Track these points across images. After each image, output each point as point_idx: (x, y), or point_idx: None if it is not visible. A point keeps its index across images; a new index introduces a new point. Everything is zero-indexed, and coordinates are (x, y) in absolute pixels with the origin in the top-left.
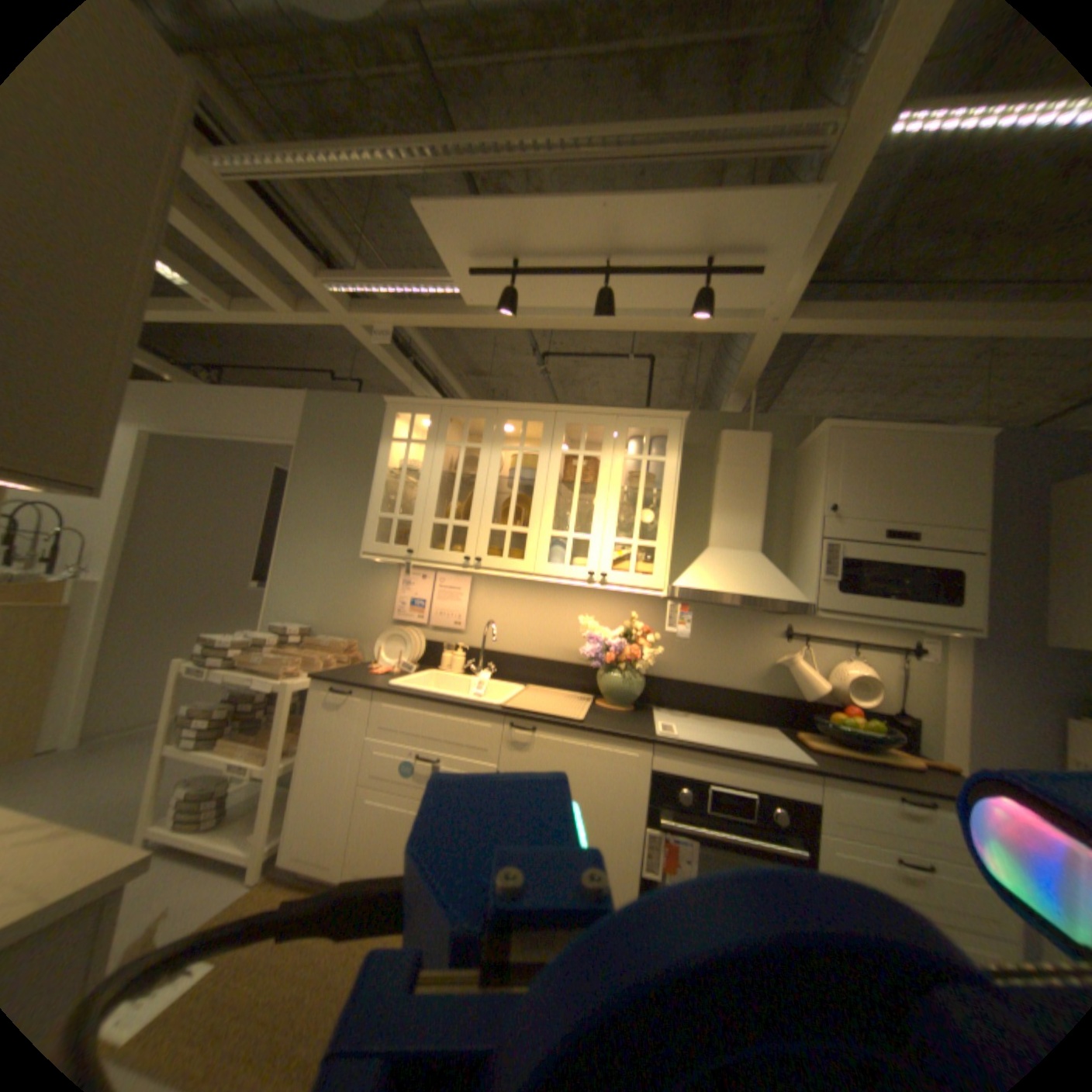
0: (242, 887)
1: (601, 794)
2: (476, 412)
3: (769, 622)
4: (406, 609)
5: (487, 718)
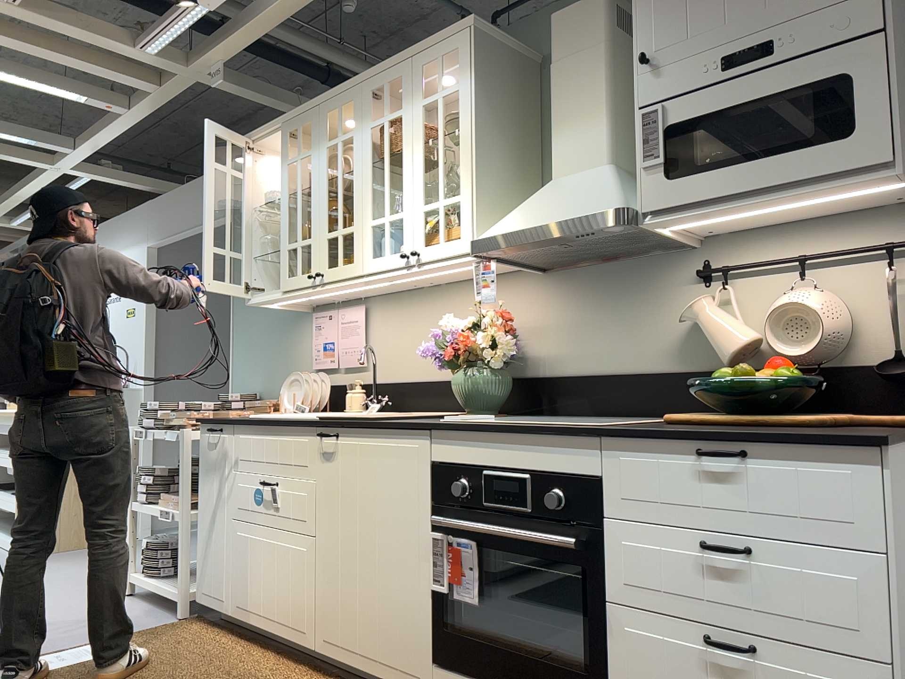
0: (174, 618)
1: (391, 498)
2: (304, 118)
3: (676, 264)
4: (319, 355)
5: (304, 432)
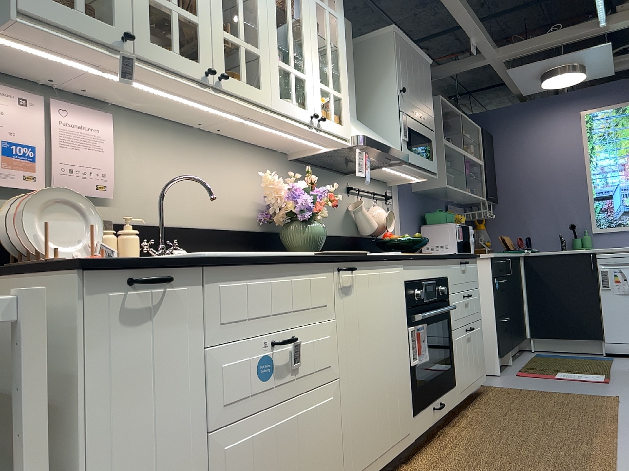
0: None
1: (390, 313)
2: None
3: (341, 180)
4: None
5: (322, 269)
